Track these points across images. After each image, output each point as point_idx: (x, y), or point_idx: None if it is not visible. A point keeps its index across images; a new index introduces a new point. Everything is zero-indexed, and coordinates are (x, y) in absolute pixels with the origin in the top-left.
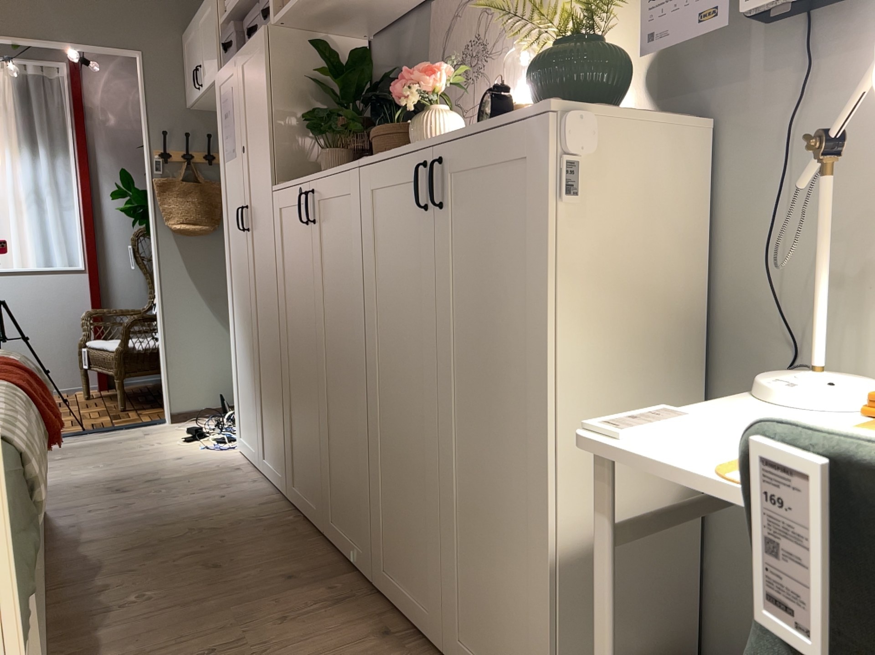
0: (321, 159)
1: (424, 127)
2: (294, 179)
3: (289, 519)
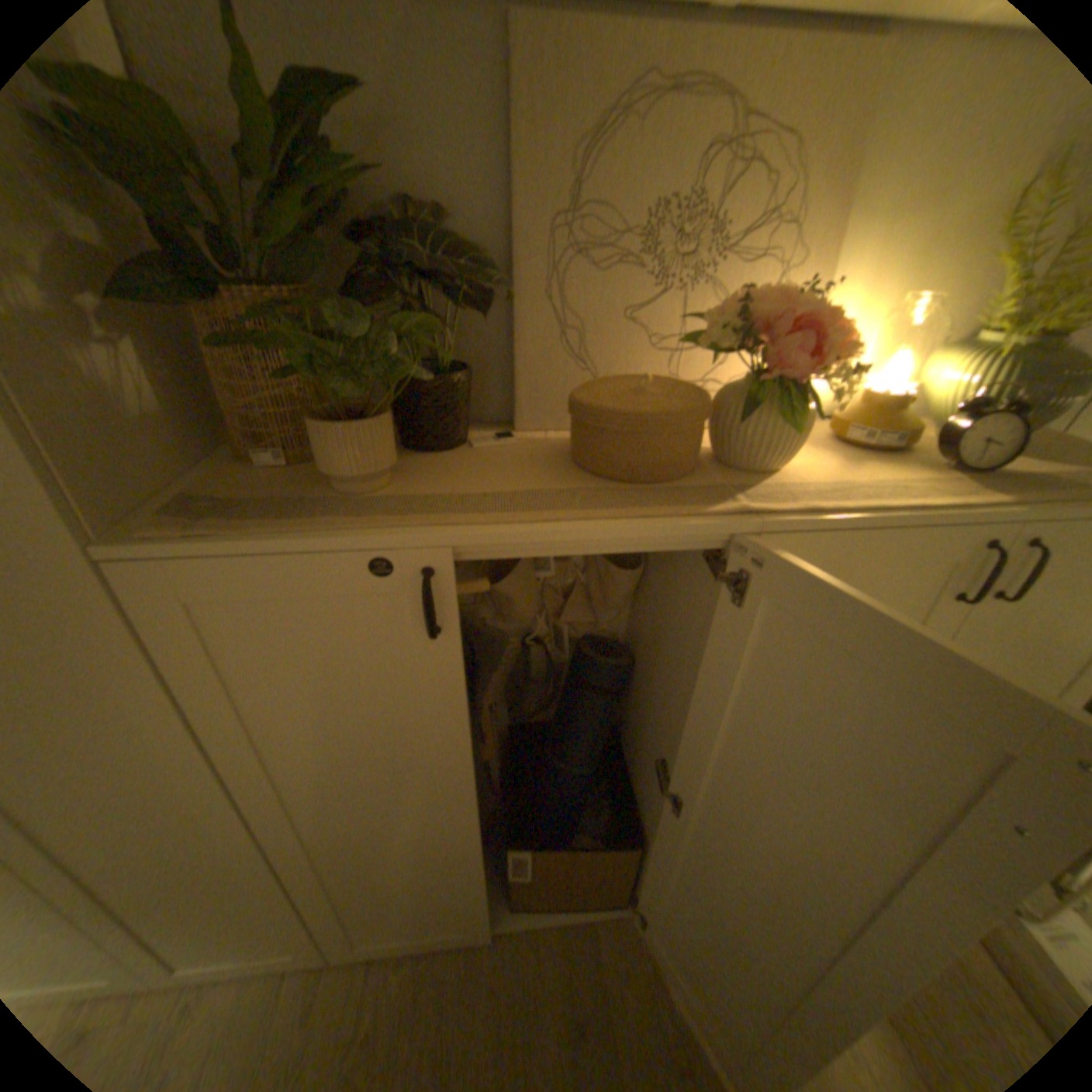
0: (319, 443)
1: (807, 427)
2: (312, 531)
3: (392, 981)
